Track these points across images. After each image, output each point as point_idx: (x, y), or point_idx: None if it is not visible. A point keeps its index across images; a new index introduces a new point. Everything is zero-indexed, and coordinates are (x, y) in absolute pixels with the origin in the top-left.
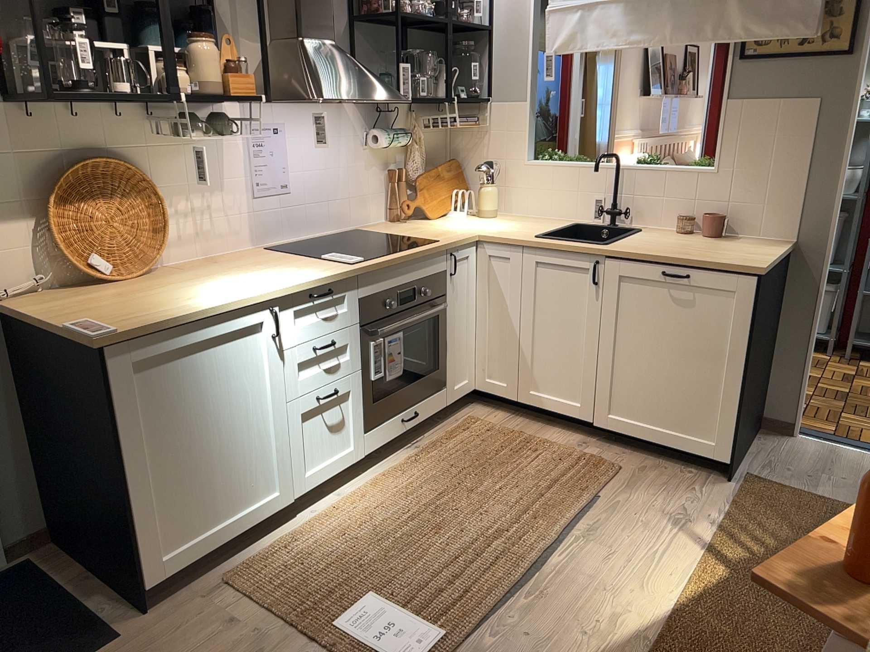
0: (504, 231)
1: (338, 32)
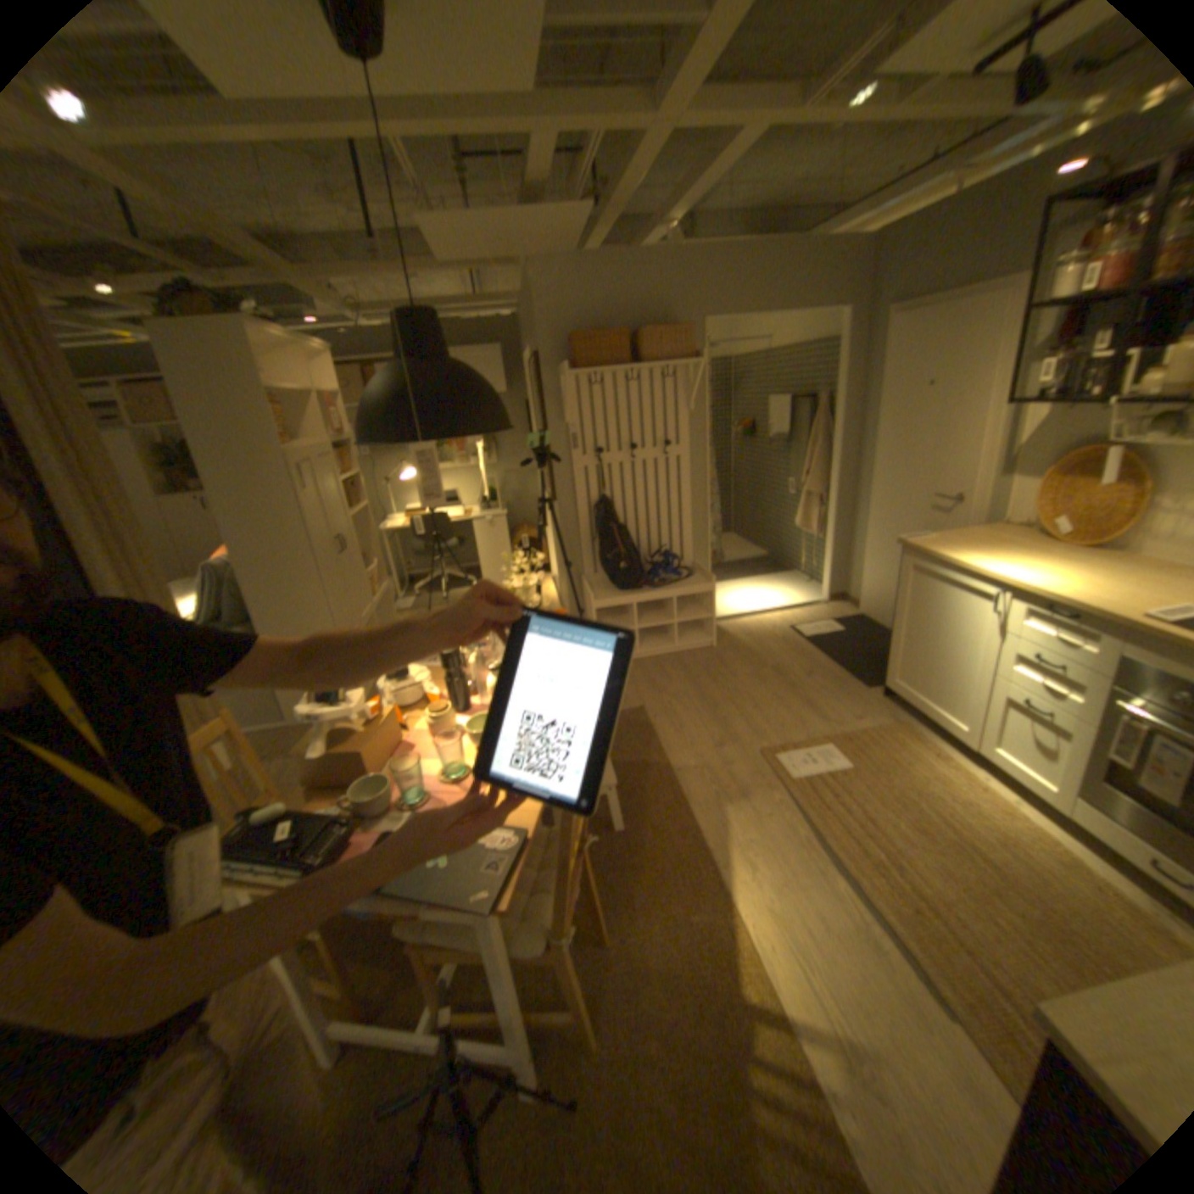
0: None
1: None
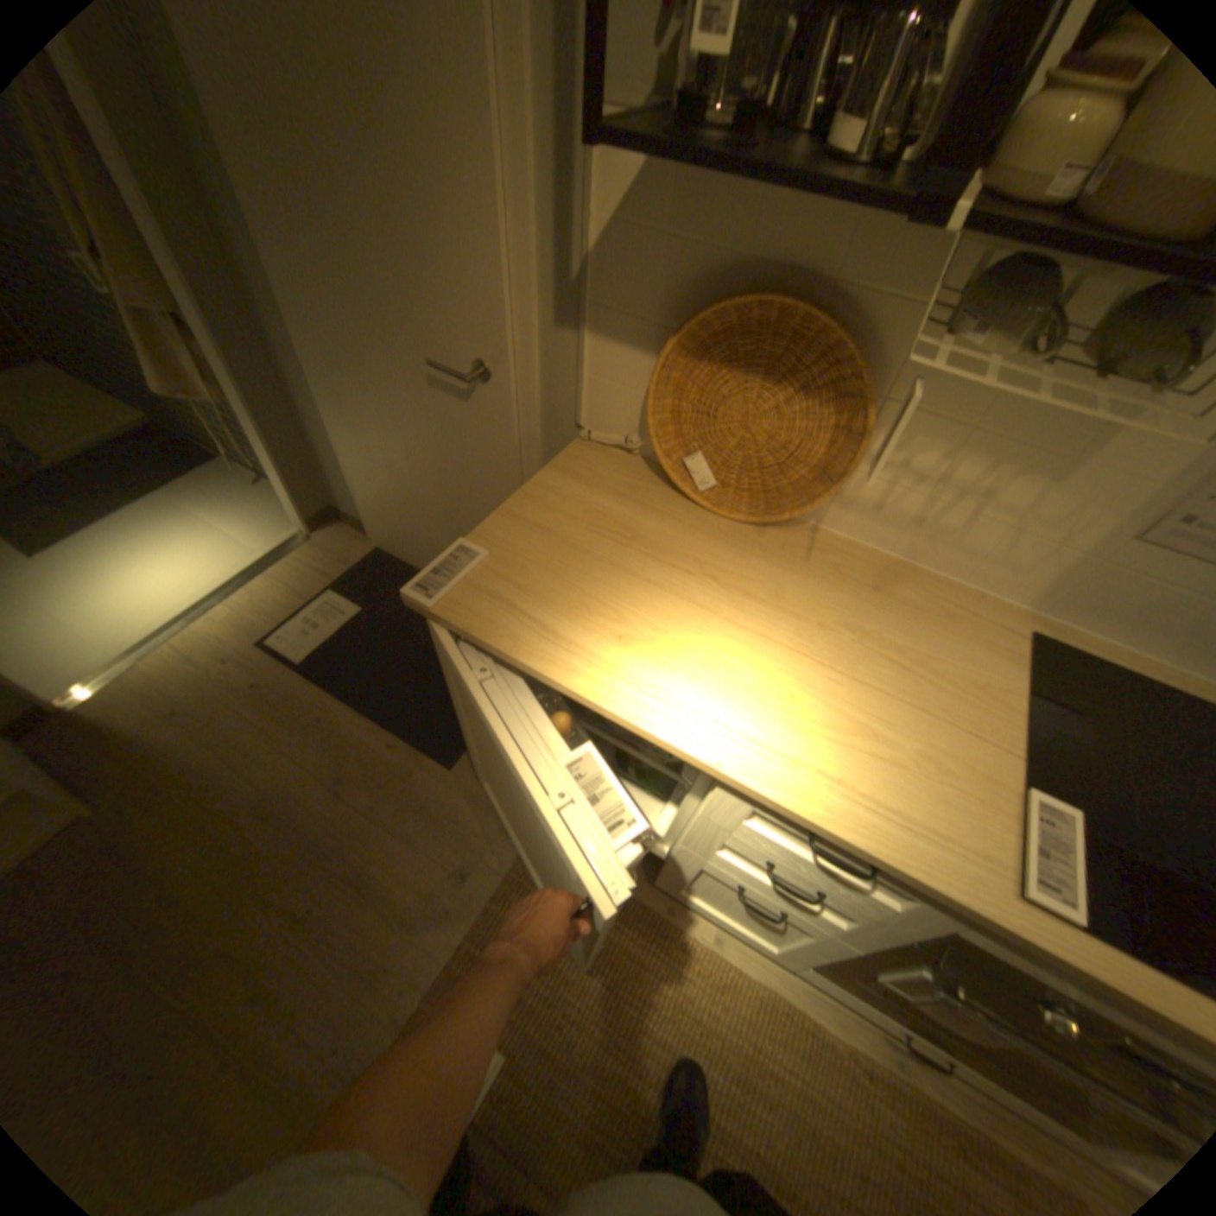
0: None
1: None
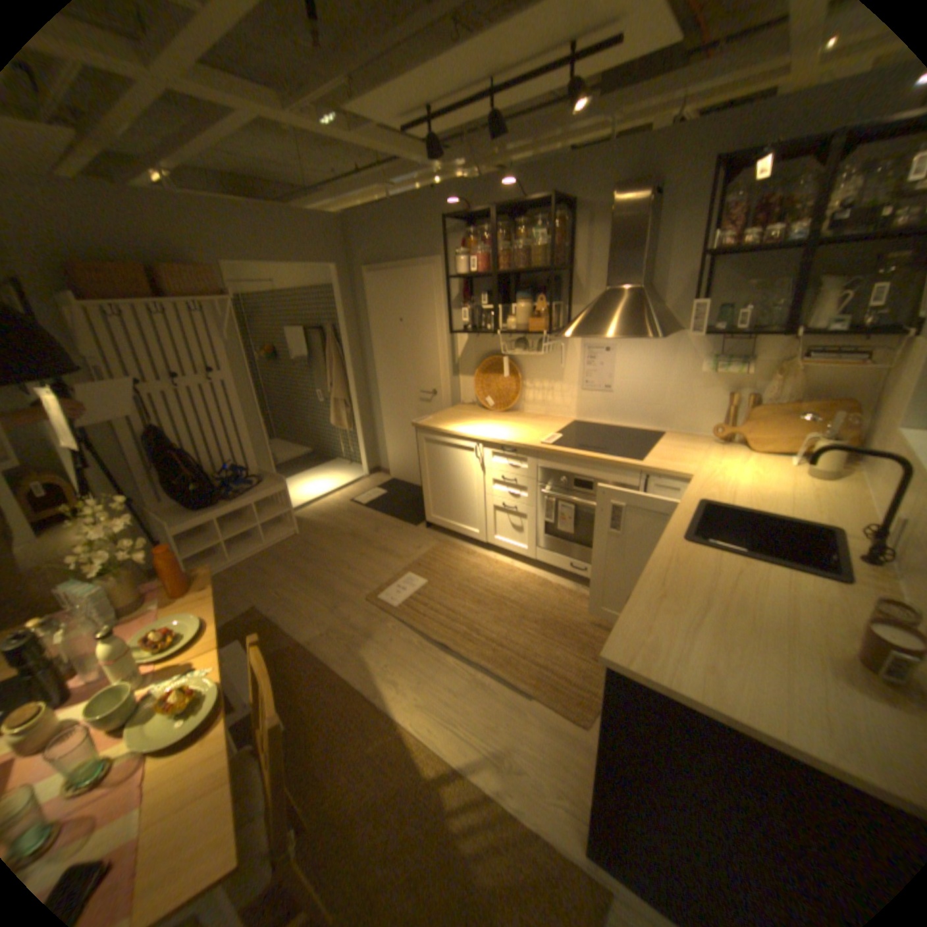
0: (719, 486)
1: (691, 269)
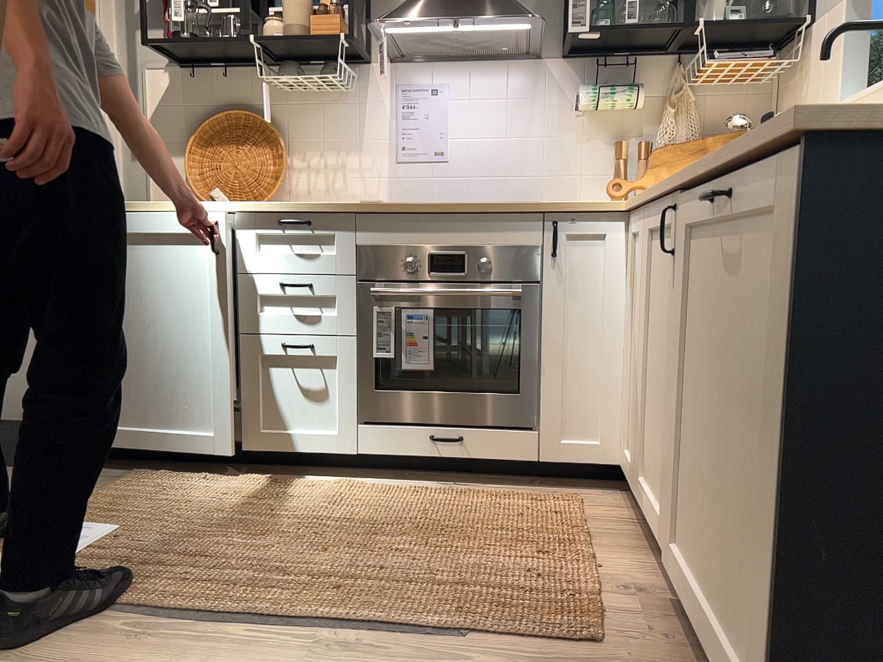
0: None
1: None
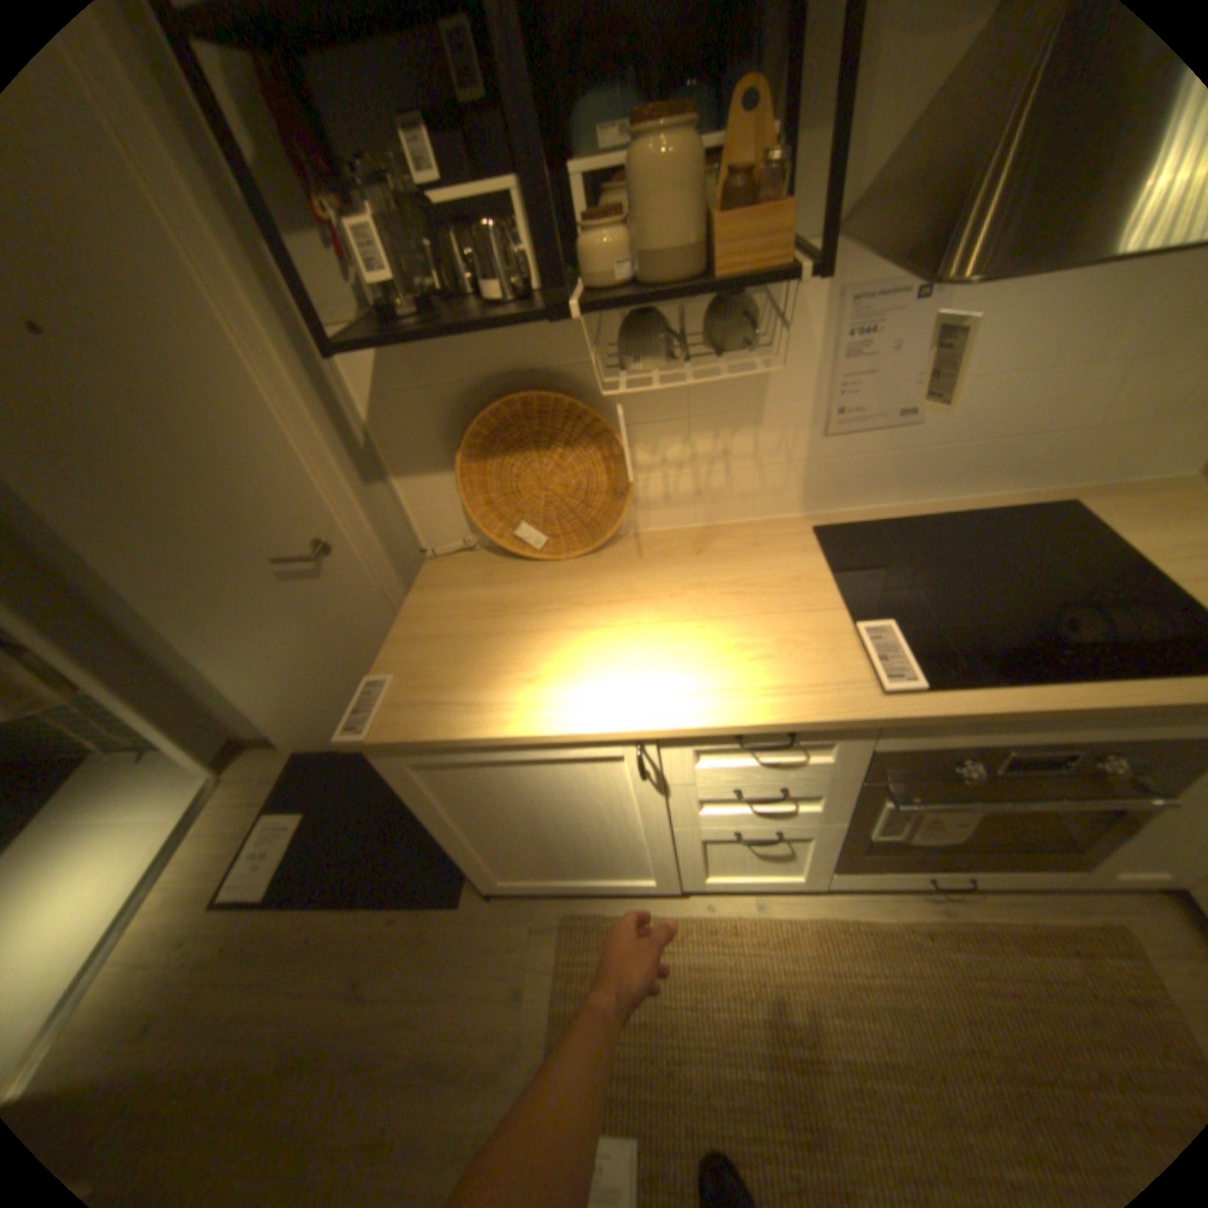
0: None
1: None
